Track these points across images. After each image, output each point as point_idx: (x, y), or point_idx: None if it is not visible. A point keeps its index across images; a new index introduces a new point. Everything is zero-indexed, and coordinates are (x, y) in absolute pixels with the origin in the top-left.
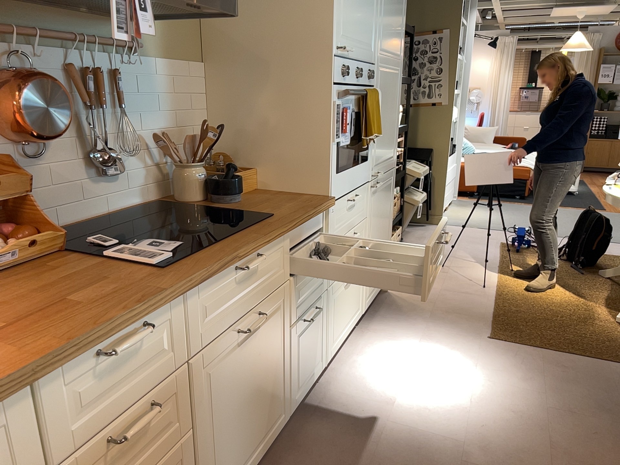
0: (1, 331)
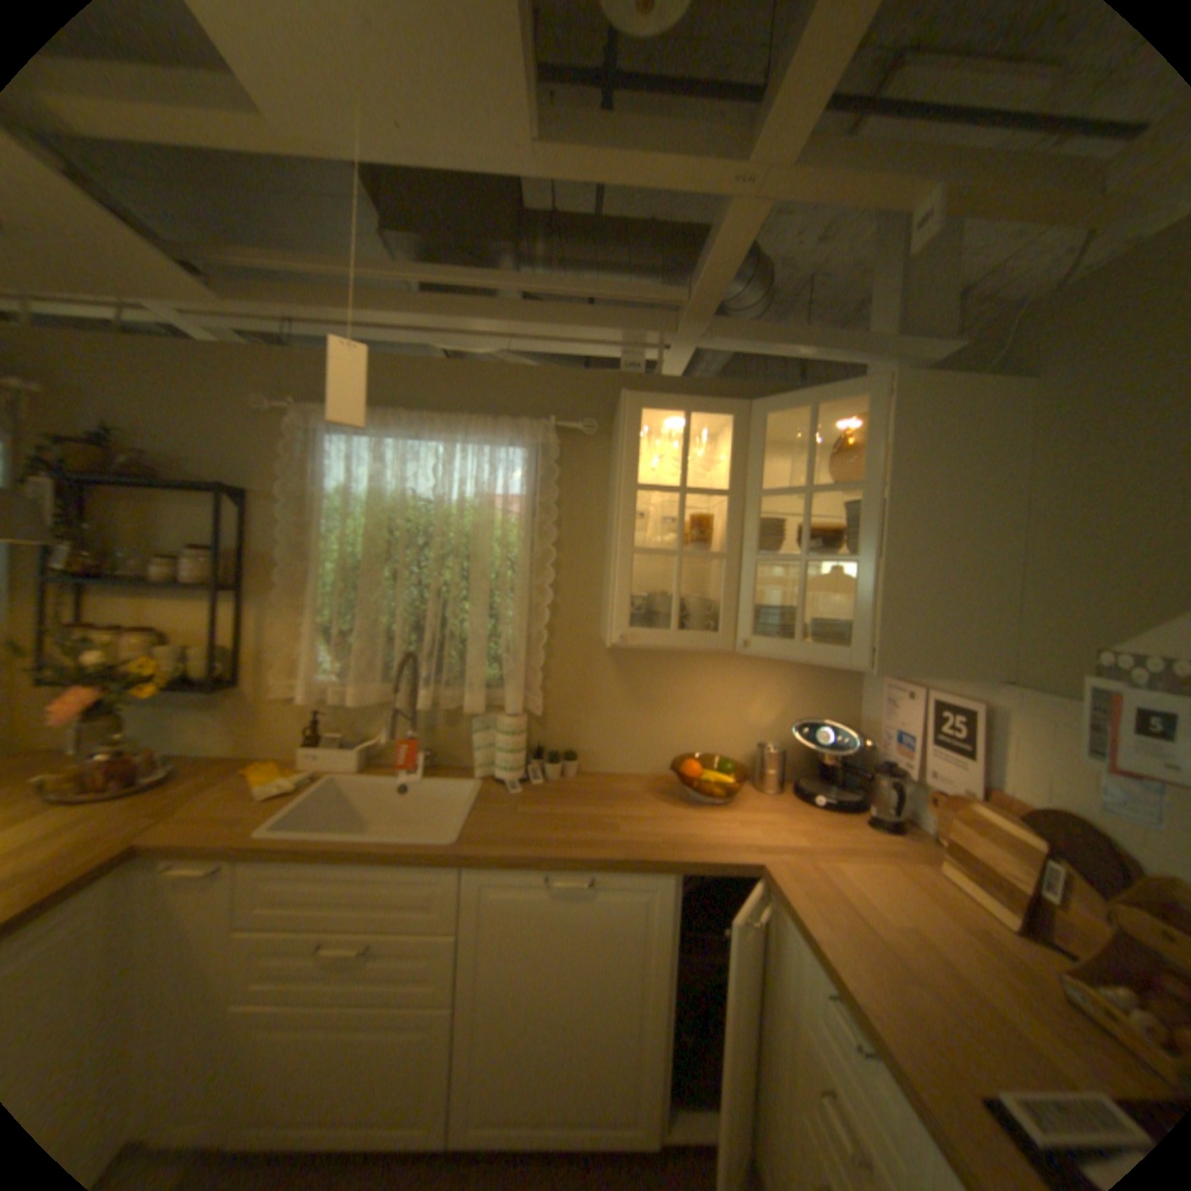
0: (876, 940)
